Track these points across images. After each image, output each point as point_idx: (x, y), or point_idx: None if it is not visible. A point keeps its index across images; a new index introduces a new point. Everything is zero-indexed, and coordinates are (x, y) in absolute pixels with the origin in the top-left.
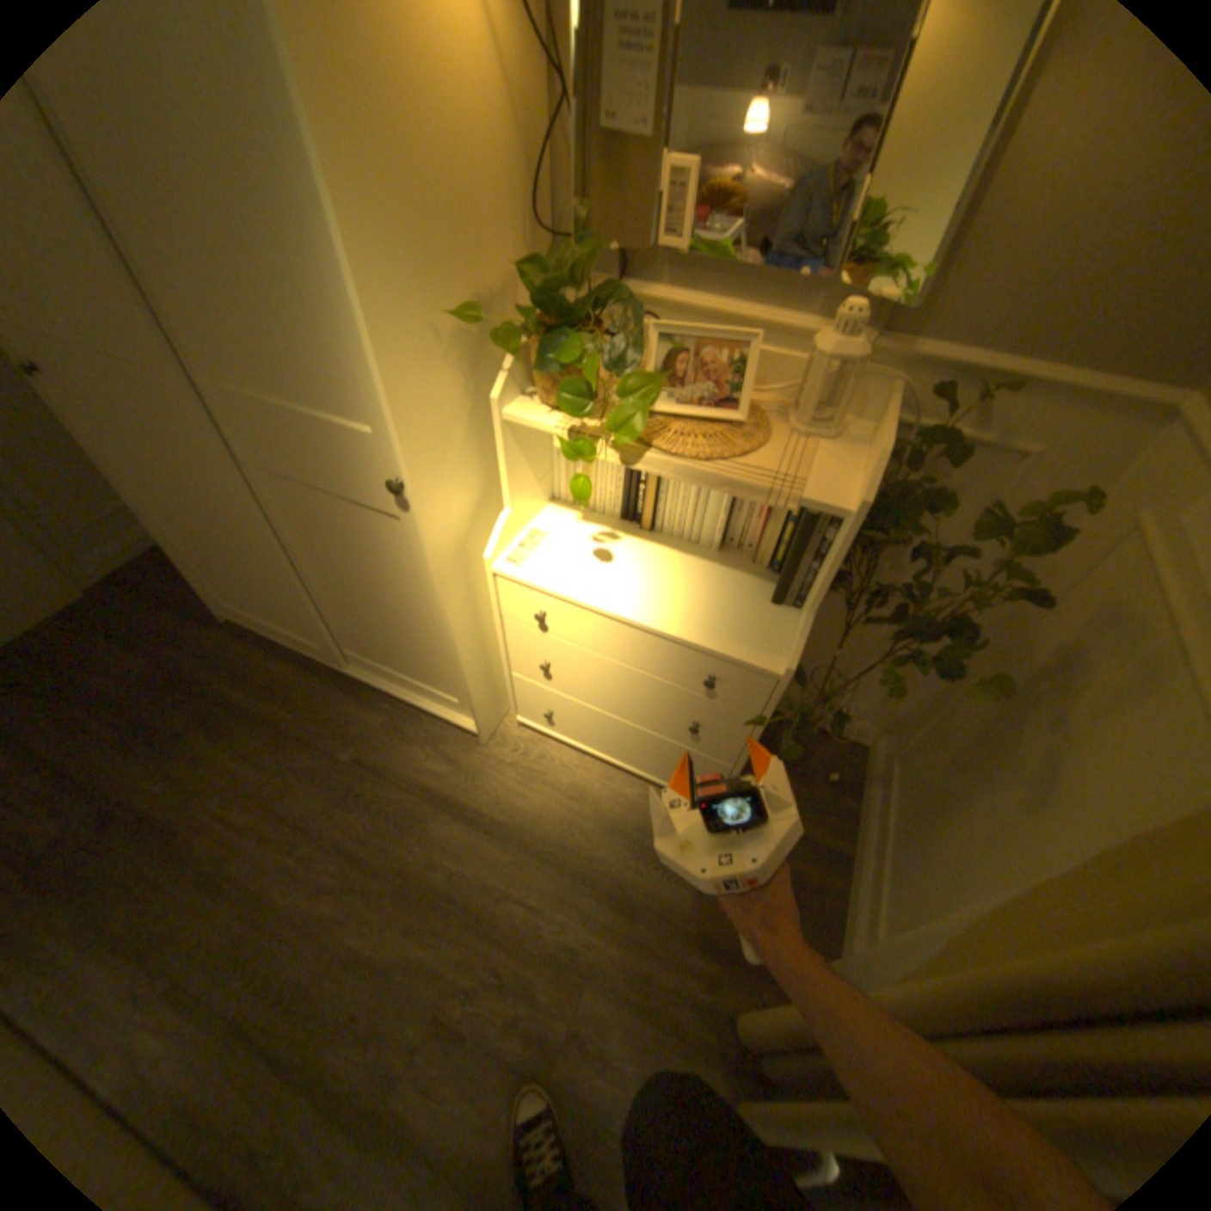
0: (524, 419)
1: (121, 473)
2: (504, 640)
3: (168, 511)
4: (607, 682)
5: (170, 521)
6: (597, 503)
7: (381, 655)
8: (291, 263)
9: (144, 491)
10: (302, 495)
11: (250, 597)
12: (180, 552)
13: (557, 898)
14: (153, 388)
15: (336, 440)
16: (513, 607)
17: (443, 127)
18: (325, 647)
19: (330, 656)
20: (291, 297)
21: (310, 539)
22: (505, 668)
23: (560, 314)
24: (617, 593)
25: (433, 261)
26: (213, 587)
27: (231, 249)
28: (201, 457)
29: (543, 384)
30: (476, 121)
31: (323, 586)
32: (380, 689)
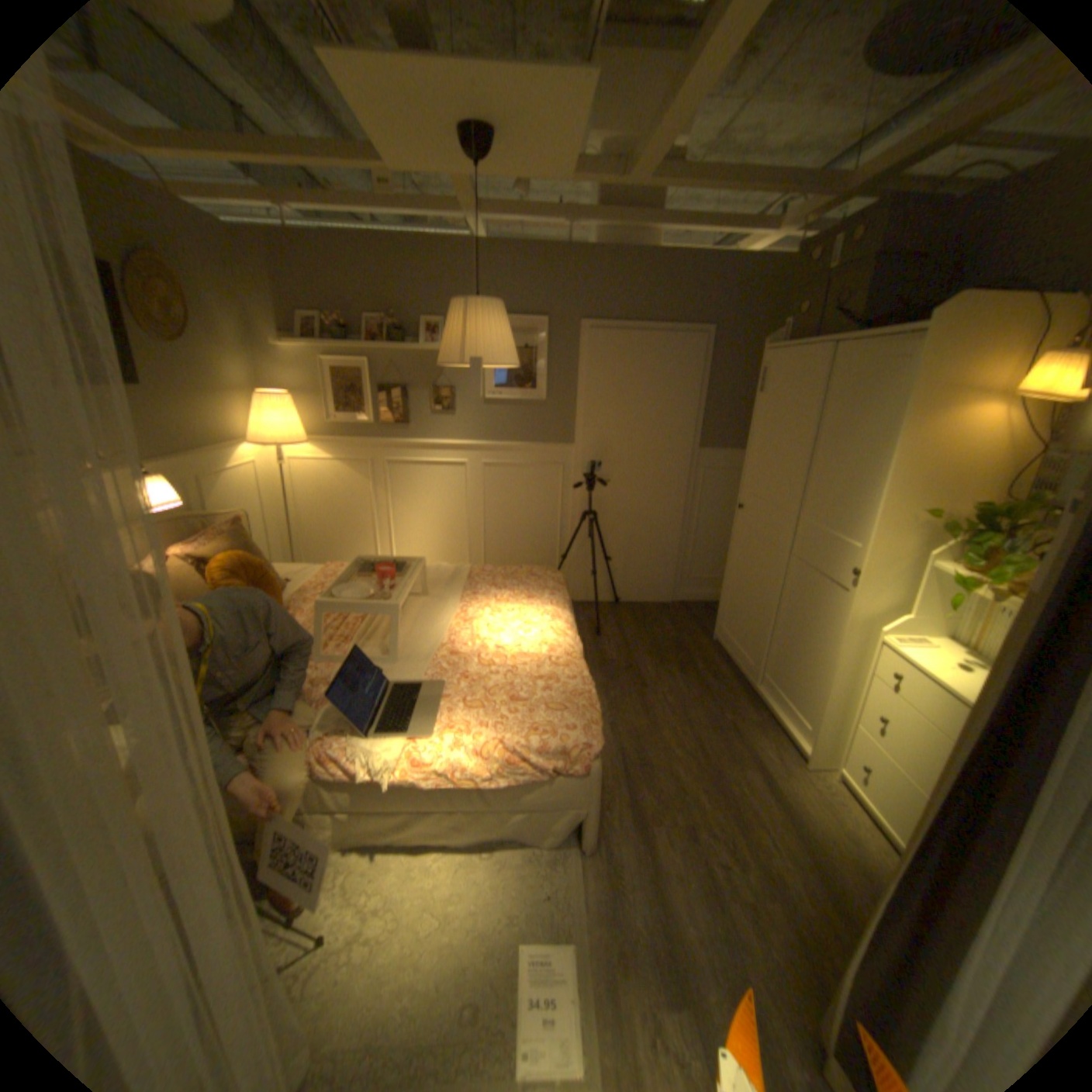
0: (951, 575)
1: (736, 551)
2: (867, 695)
3: (740, 572)
4: (924, 748)
5: (737, 577)
6: (986, 650)
7: (785, 681)
8: (868, 482)
9: (738, 561)
10: (809, 574)
11: (741, 625)
12: (727, 594)
13: (796, 860)
14: (781, 518)
15: (843, 548)
16: (884, 670)
17: (963, 452)
18: (758, 665)
19: (756, 673)
20: (861, 492)
21: (796, 597)
22: (855, 732)
23: (993, 527)
24: (960, 682)
25: (931, 492)
26: (727, 617)
27: (849, 476)
28: (777, 548)
29: (973, 564)
30: (984, 452)
31: (783, 627)
32: (768, 709)
